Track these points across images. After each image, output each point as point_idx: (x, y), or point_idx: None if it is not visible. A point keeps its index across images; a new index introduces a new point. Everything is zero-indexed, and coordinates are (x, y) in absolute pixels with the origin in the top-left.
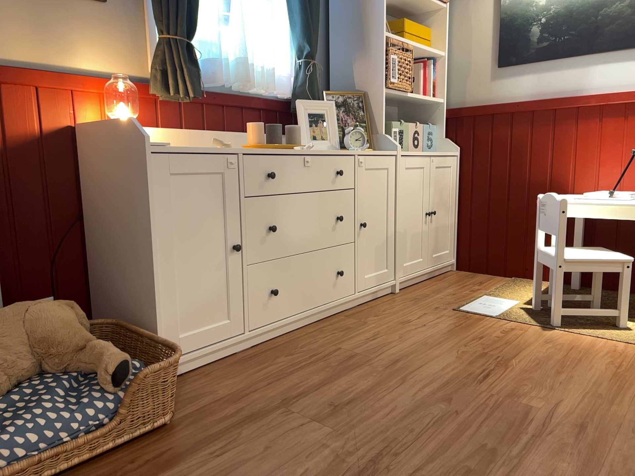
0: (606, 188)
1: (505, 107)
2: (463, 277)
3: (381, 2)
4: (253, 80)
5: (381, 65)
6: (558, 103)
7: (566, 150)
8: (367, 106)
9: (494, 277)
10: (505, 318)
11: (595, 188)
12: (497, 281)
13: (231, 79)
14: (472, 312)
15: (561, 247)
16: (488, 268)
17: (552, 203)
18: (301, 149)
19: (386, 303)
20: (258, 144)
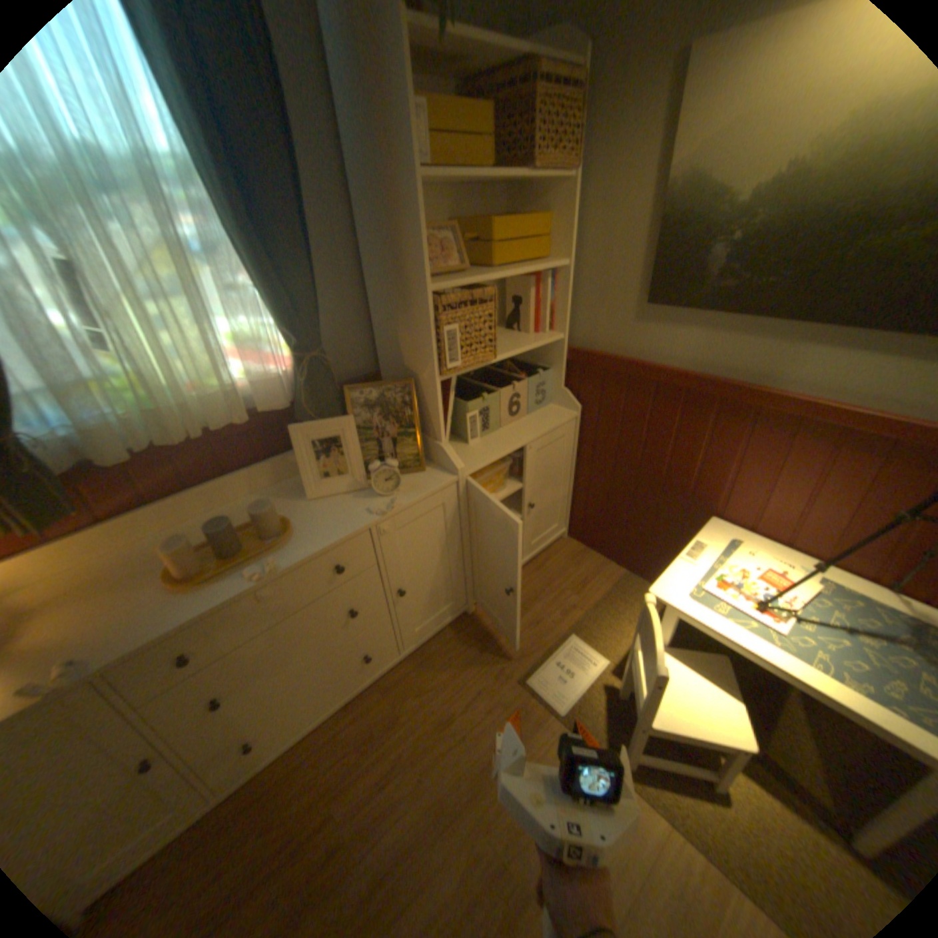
0: (773, 531)
1: (649, 373)
2: (568, 562)
3: (419, 233)
4: (212, 404)
5: (431, 344)
6: (730, 392)
7: (727, 461)
8: (421, 397)
9: (605, 566)
10: (572, 727)
11: (756, 524)
12: (604, 583)
13: (156, 430)
14: (538, 697)
15: (649, 718)
16: (602, 550)
17: (653, 647)
18: (252, 579)
19: (446, 647)
20: (180, 580)
